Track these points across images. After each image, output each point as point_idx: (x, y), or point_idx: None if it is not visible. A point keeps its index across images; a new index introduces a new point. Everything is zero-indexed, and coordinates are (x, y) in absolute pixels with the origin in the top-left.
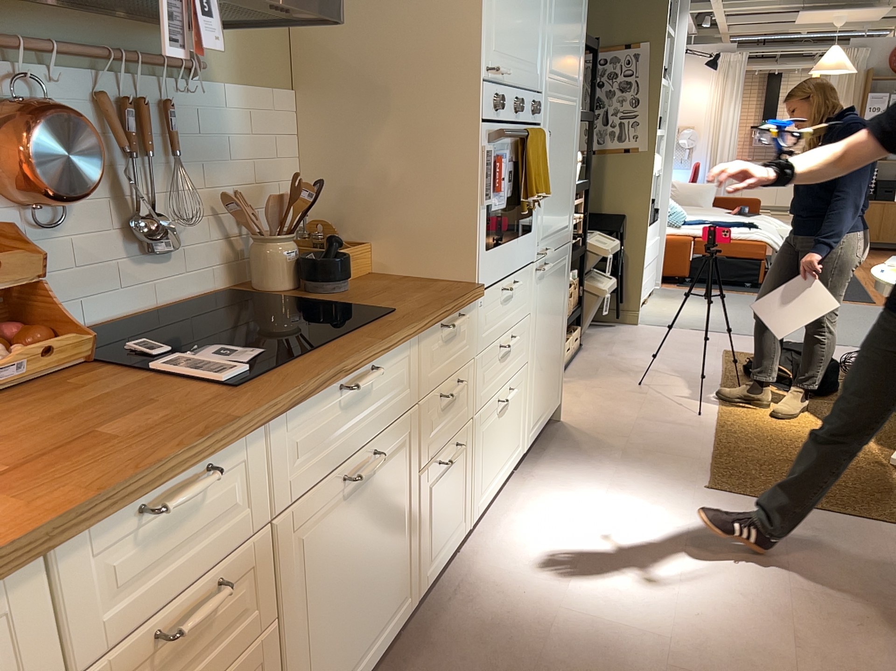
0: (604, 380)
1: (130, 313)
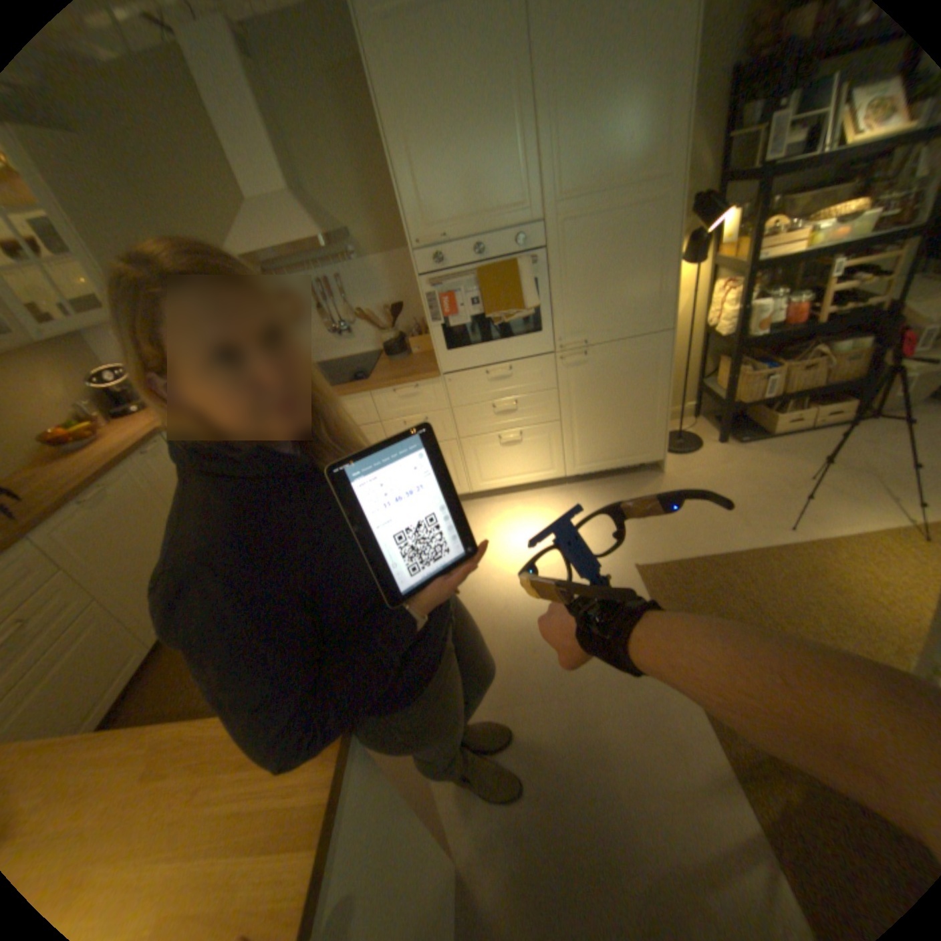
0: (784, 461)
1: (337, 358)
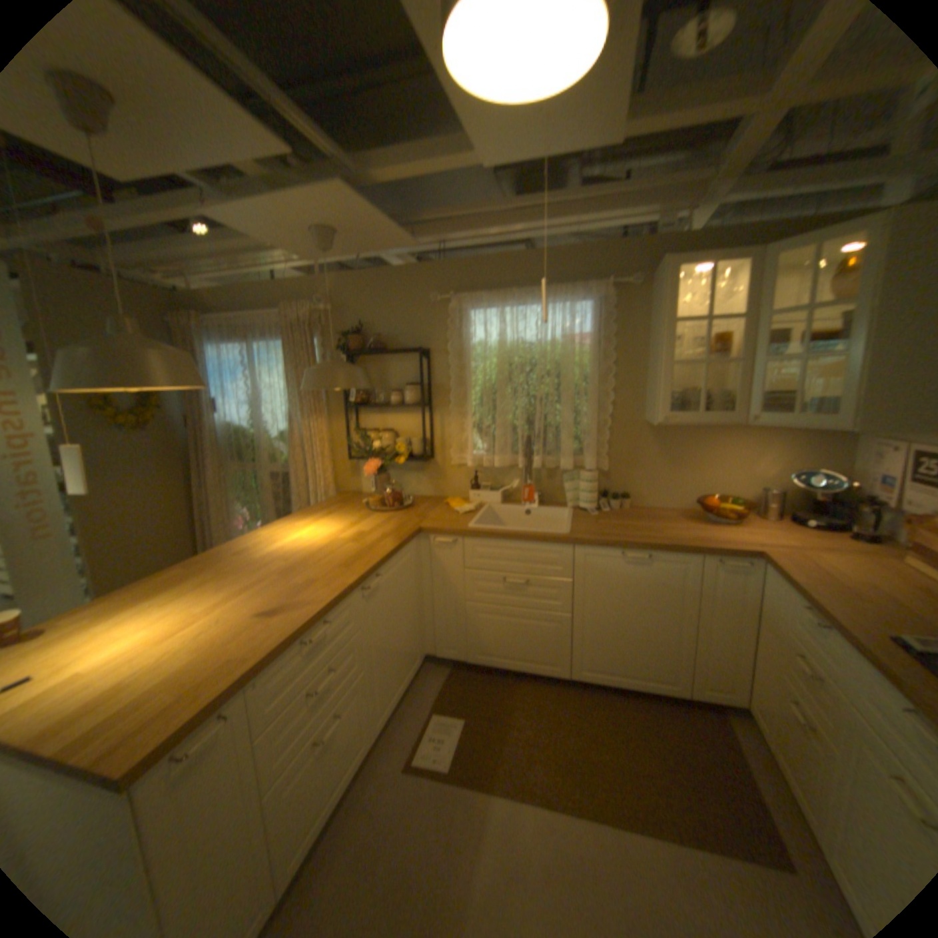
0: None
1: None
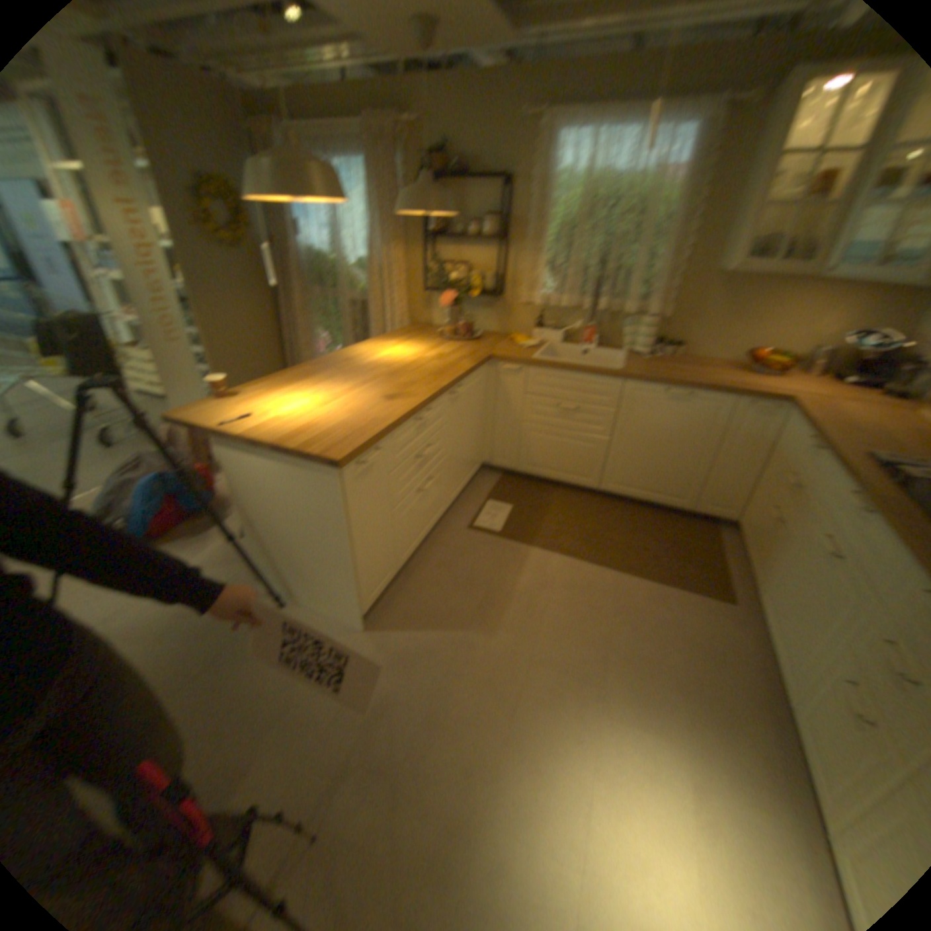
0: None
1: None
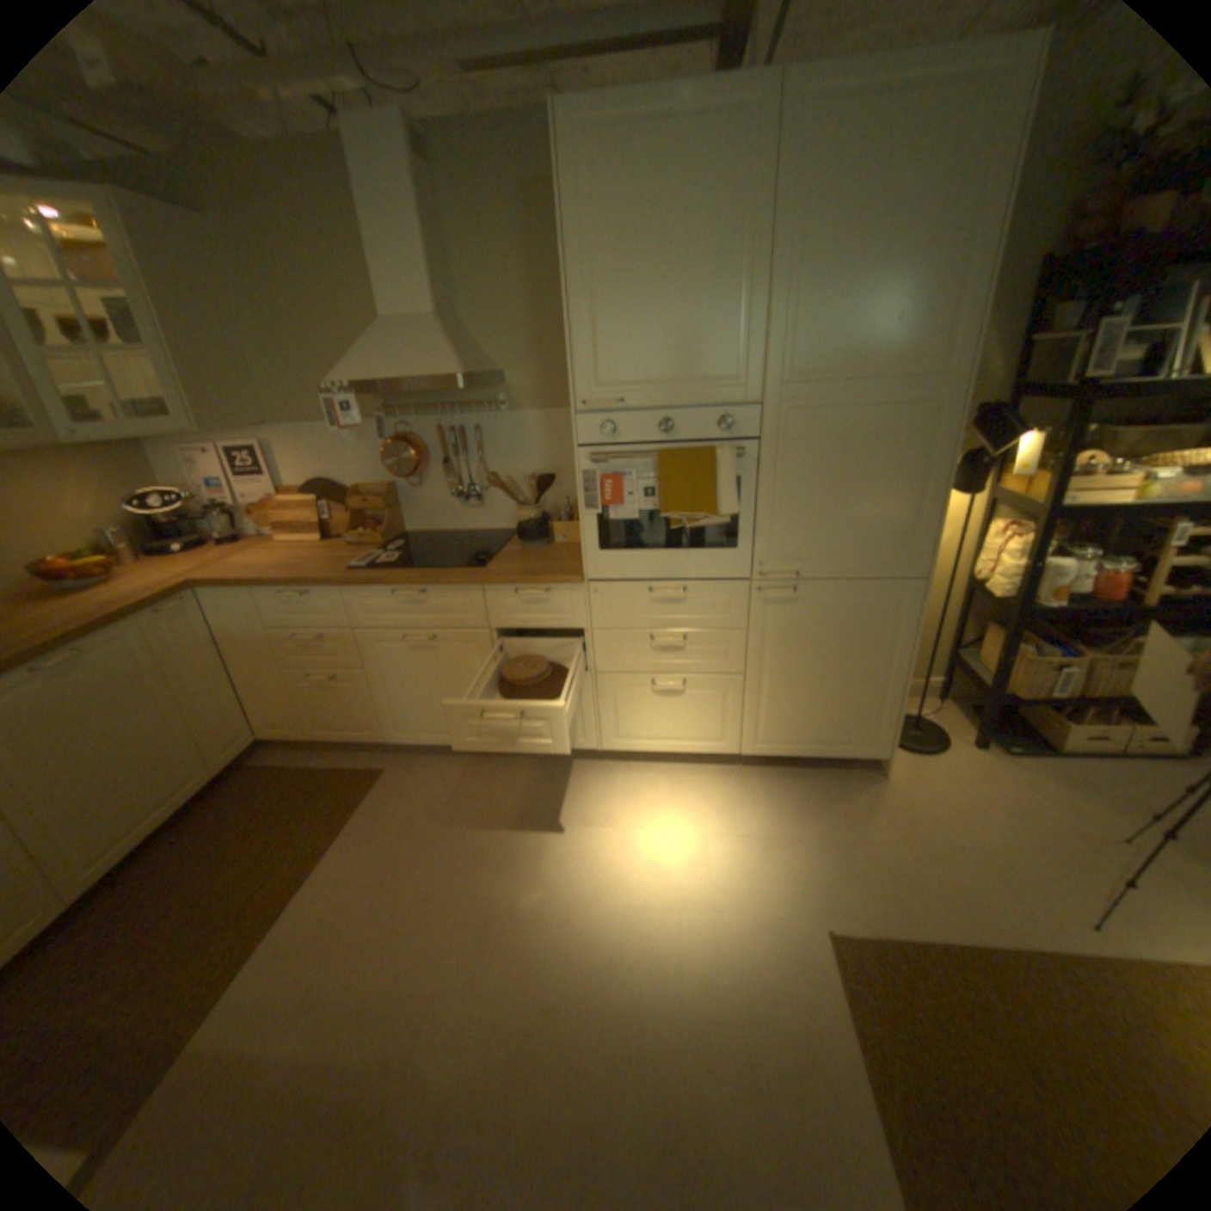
0: (1080, 801)
1: (459, 530)
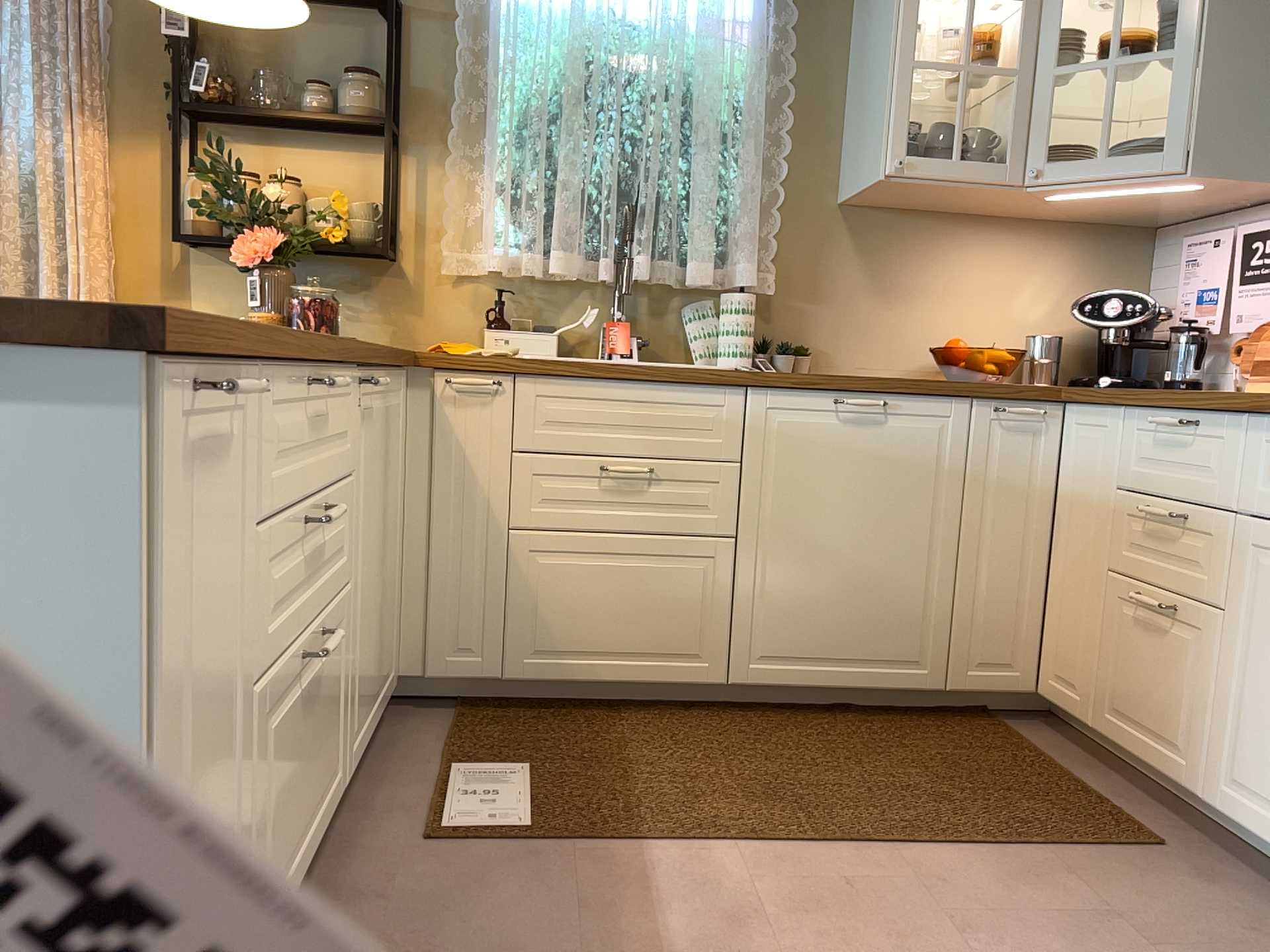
0: None
1: None
